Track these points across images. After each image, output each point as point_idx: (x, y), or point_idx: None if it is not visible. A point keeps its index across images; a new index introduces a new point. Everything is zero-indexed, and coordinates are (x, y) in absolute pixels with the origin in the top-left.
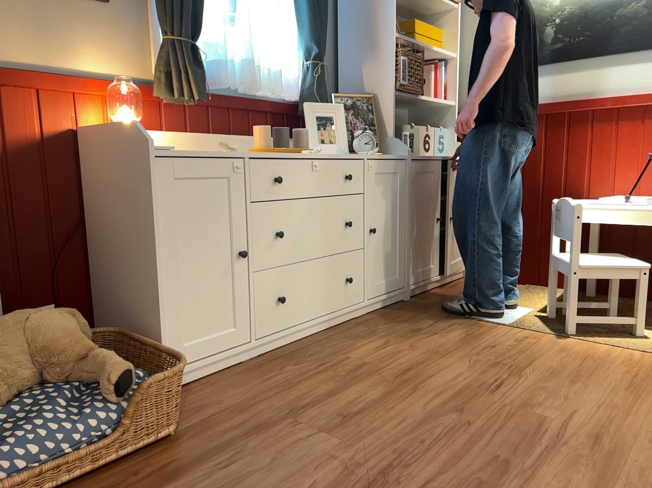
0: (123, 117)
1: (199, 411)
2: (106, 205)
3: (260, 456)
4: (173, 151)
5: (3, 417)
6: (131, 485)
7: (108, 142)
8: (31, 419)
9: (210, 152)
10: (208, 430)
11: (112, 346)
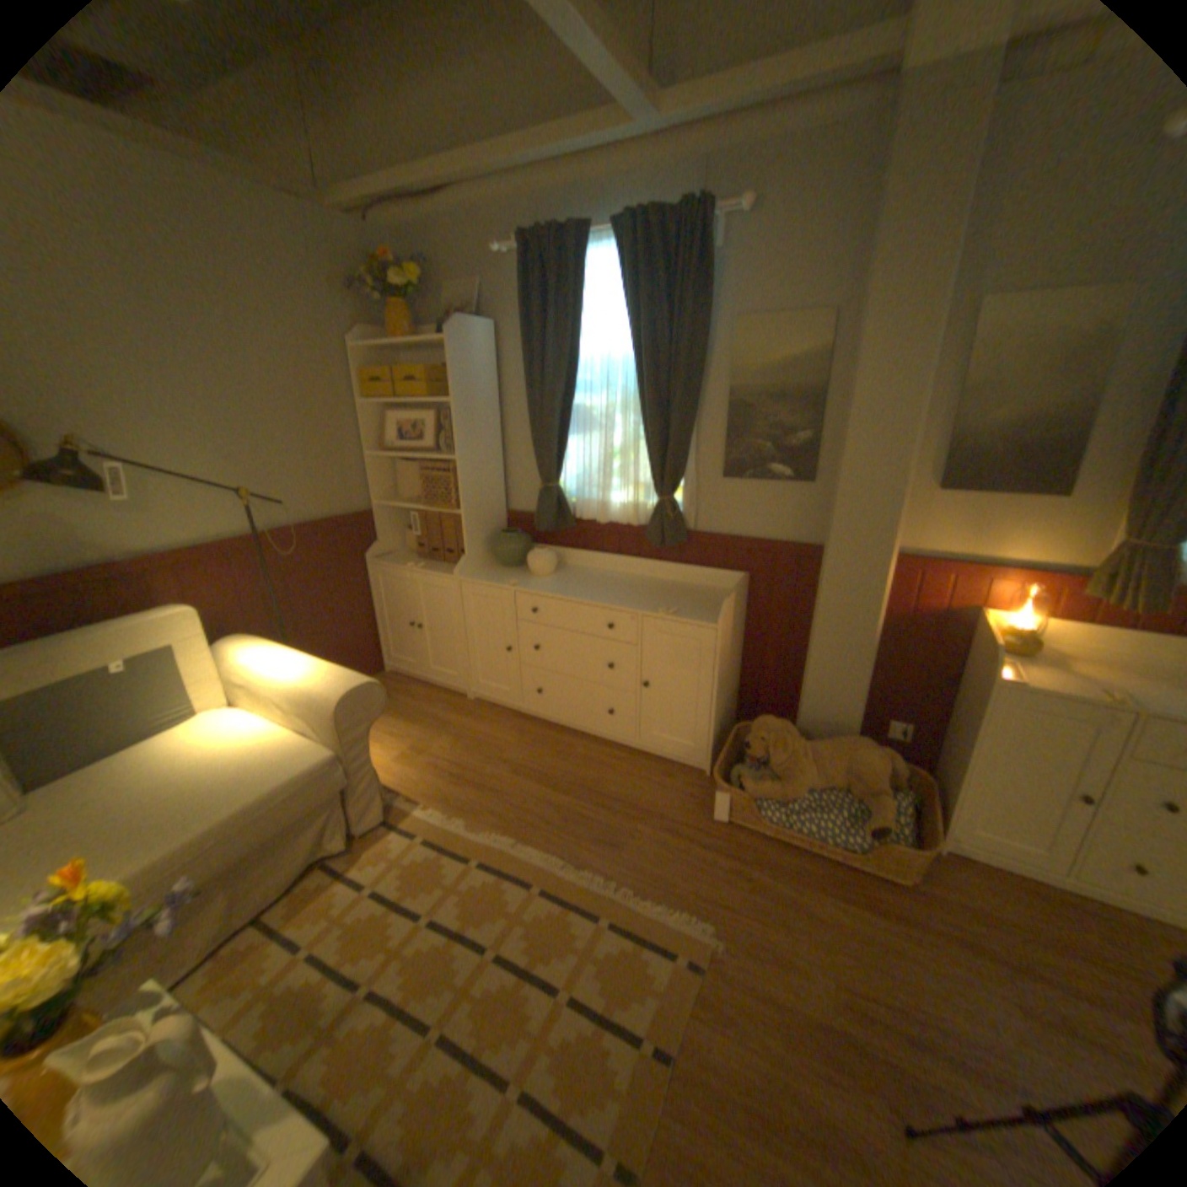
0: (1027, 615)
1: (949, 892)
2: (971, 685)
3: (944, 966)
4: (1035, 683)
5: (817, 798)
6: (853, 893)
7: (987, 643)
8: (824, 813)
9: (1093, 693)
10: (936, 910)
11: (924, 790)
